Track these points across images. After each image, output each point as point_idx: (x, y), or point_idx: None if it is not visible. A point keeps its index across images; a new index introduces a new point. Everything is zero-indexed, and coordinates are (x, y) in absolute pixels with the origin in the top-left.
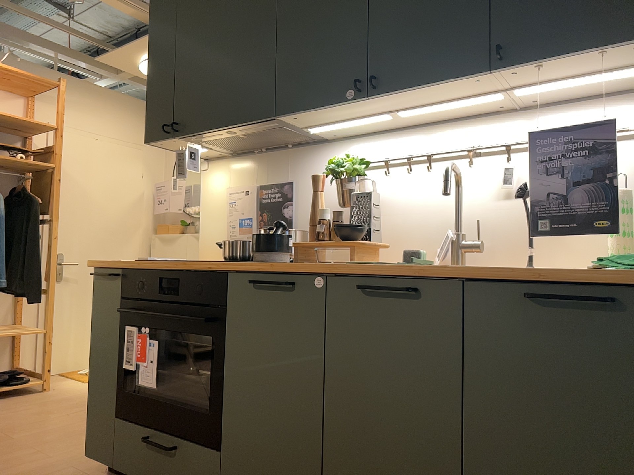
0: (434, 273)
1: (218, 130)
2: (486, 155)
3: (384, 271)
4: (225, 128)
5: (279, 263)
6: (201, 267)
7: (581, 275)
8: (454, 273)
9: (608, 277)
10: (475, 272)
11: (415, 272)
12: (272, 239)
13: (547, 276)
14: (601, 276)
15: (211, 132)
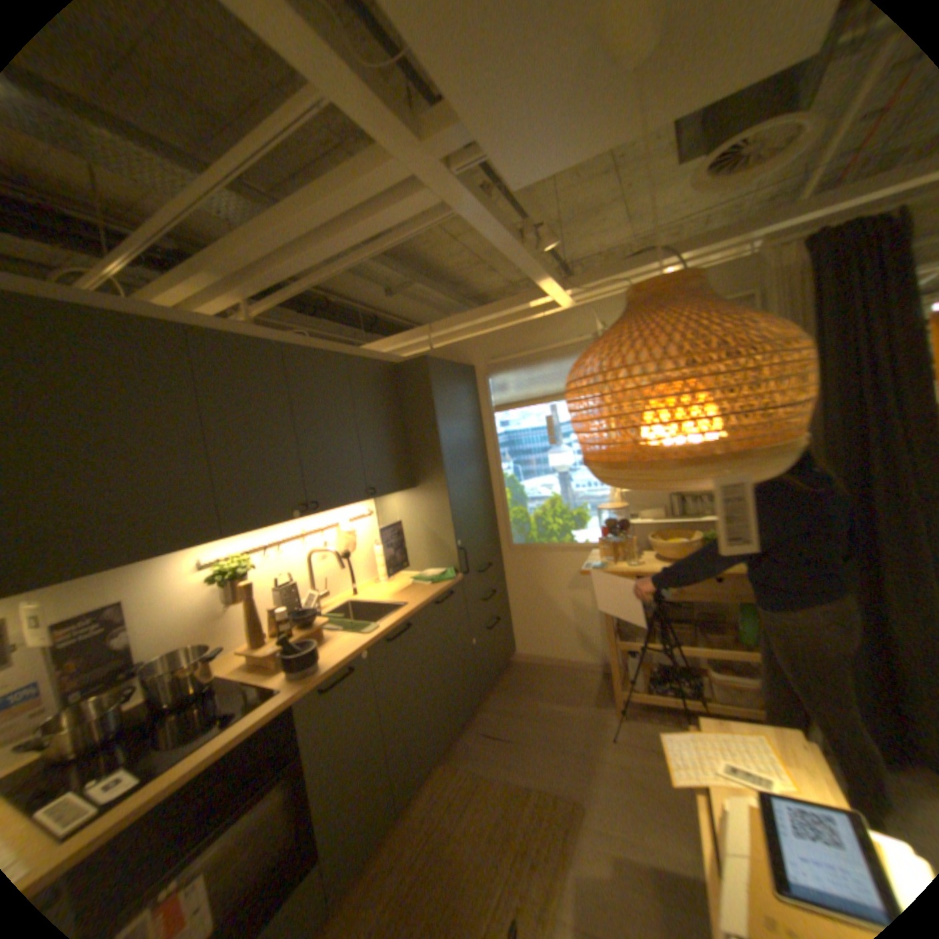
0: (413, 613)
1: (106, 570)
2: (302, 535)
3: (391, 626)
4: (126, 565)
5: (319, 666)
6: (252, 726)
7: (440, 589)
8: (419, 609)
9: (446, 586)
10: (425, 604)
11: (406, 617)
12: (313, 650)
13: (439, 594)
14: (449, 587)
15: (87, 575)
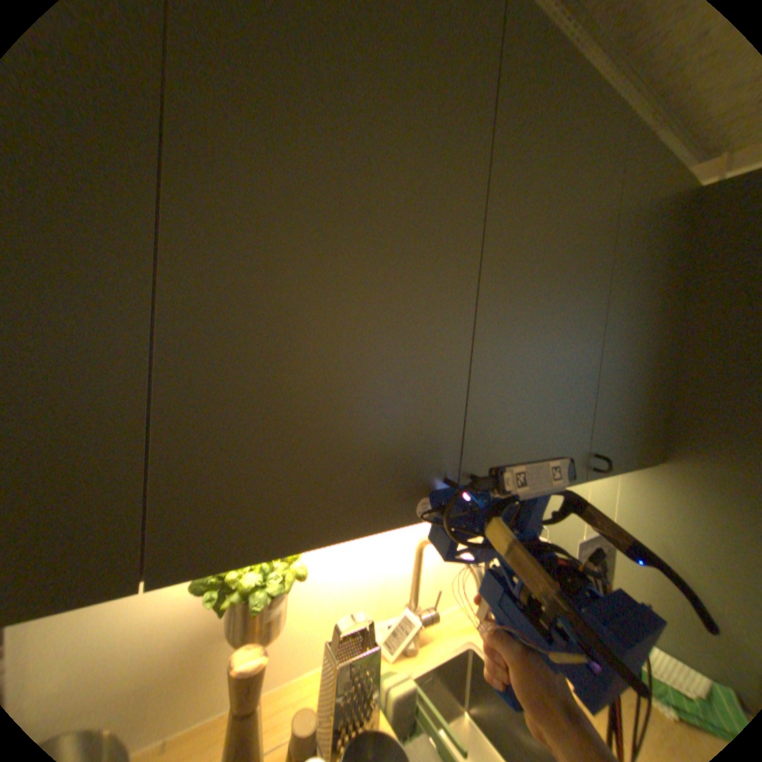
0: None
1: None
2: None
3: None
4: None
5: None
6: None
7: None
8: None
9: None
10: None
11: None
12: None
13: None
14: None
15: None
